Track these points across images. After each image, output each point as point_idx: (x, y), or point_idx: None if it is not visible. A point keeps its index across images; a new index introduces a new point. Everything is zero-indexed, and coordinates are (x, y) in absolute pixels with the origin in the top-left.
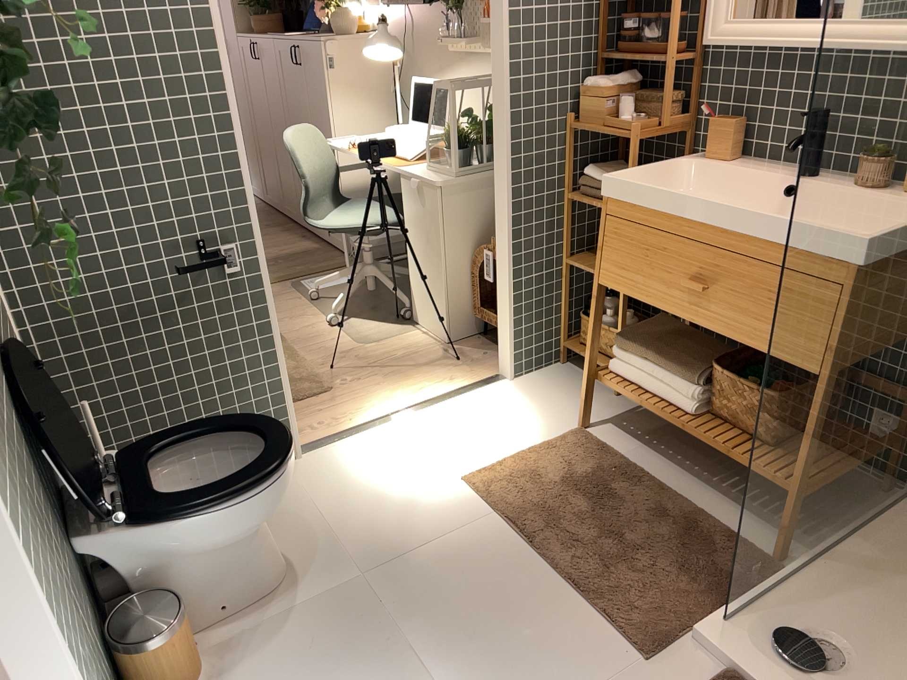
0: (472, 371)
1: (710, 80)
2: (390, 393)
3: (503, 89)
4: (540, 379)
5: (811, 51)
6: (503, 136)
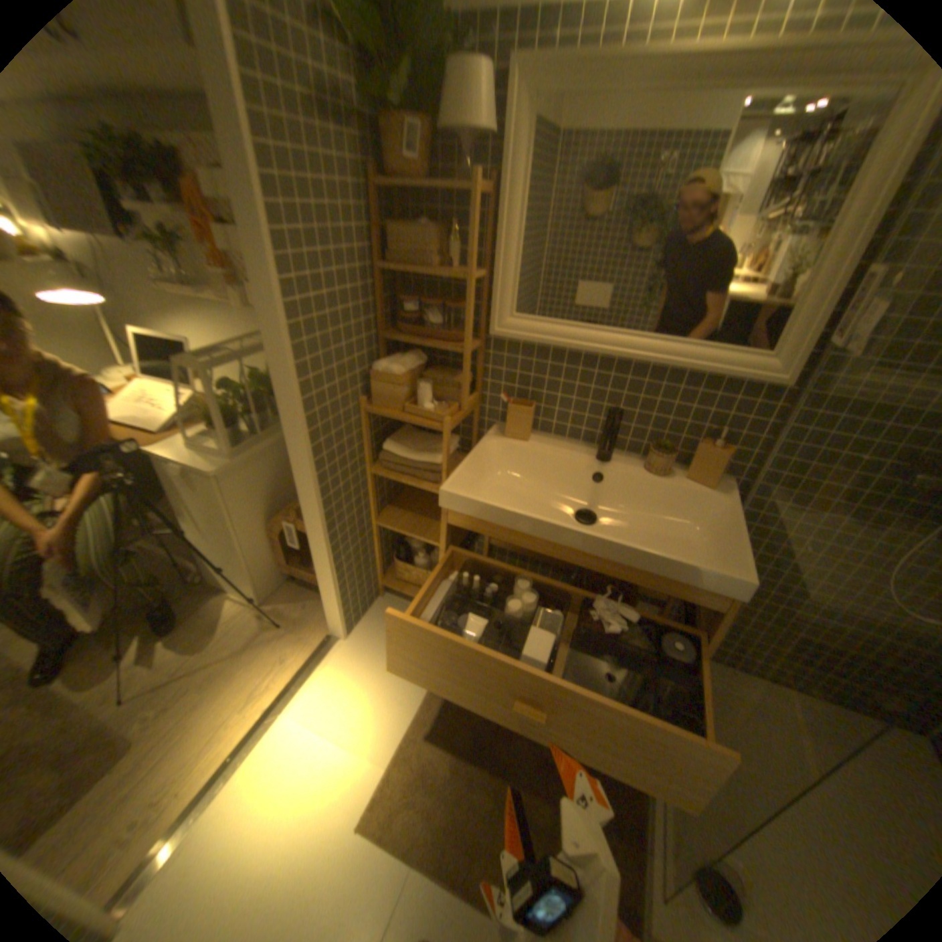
0: (299, 640)
1: (495, 361)
2: (216, 719)
3: (290, 392)
4: (370, 626)
5: (630, 367)
6: (300, 440)
